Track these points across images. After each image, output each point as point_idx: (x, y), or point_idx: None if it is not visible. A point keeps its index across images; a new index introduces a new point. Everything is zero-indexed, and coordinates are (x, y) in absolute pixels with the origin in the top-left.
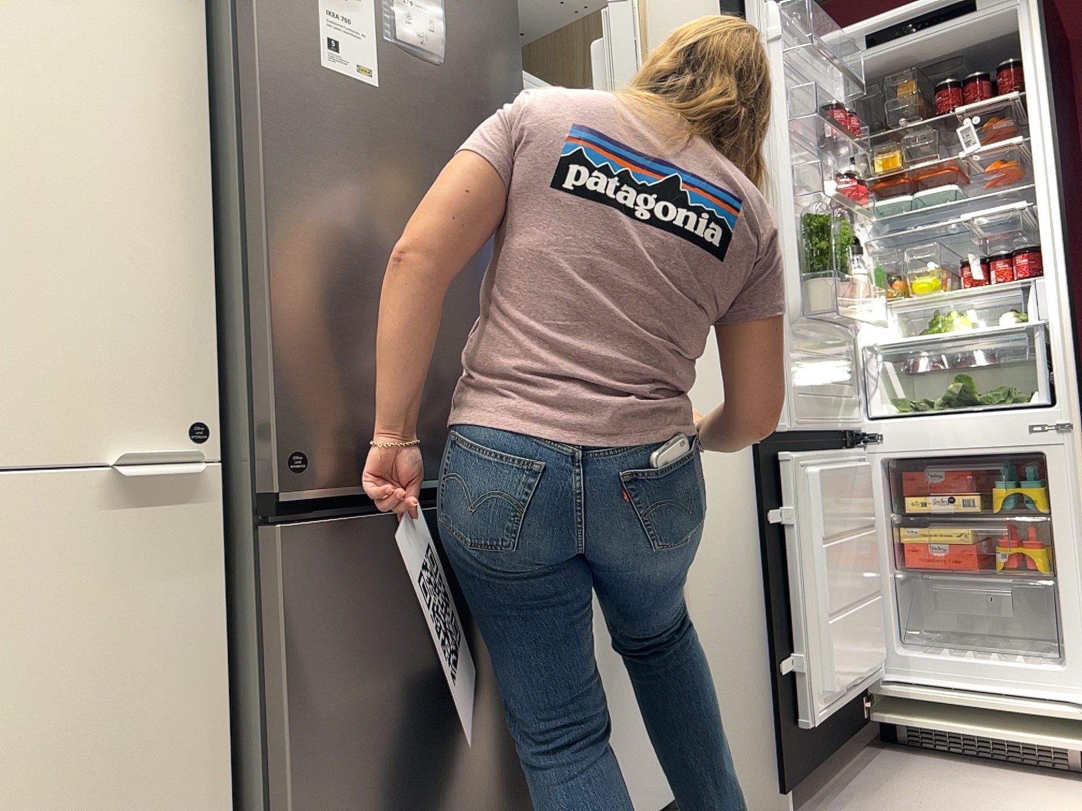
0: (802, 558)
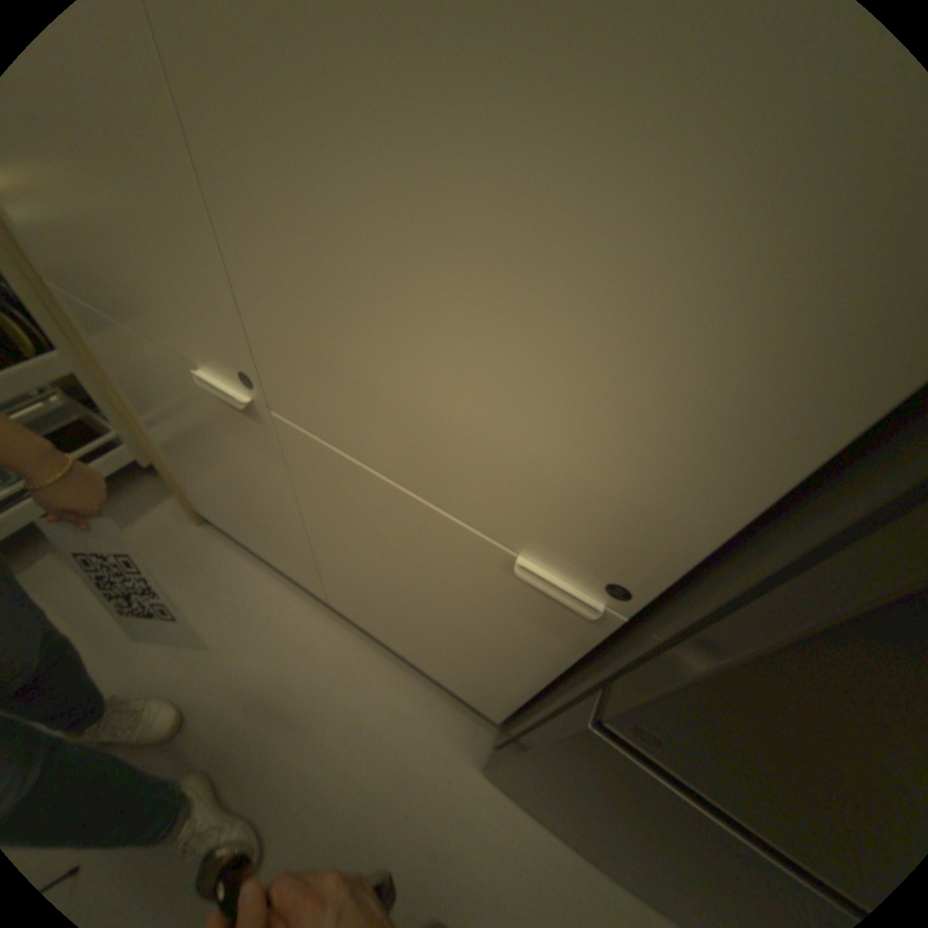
0: None
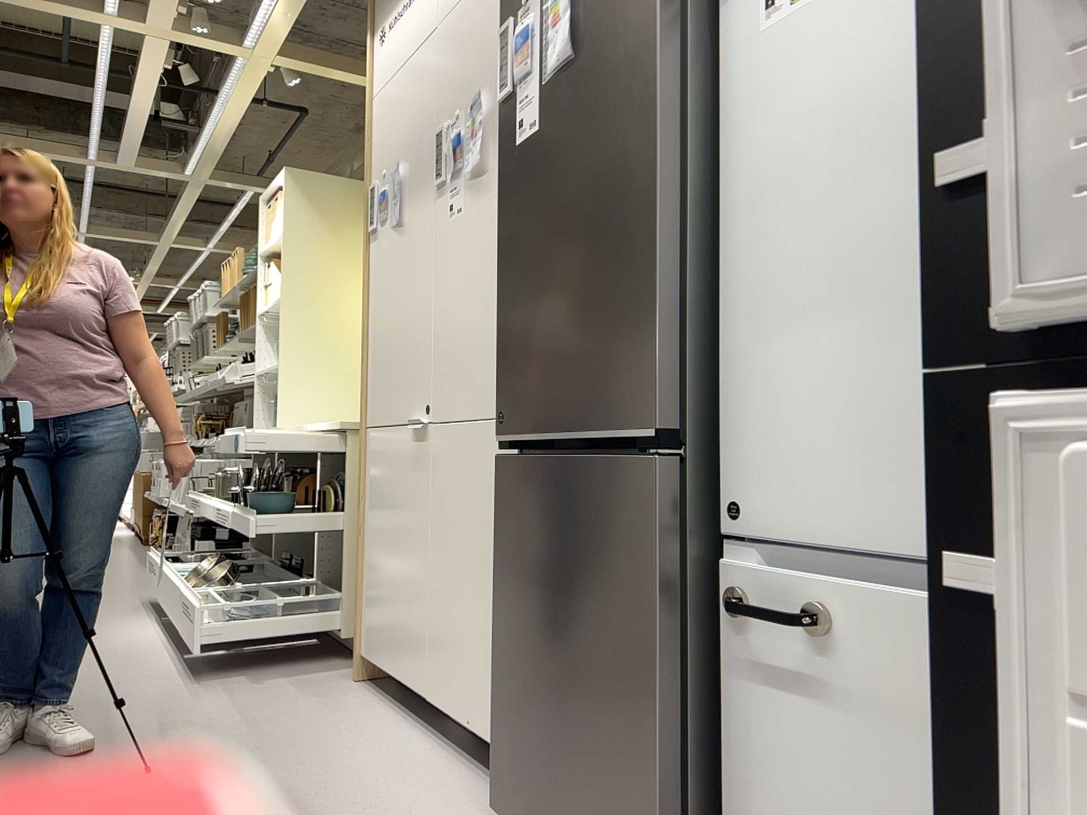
0: (1051, 757)
